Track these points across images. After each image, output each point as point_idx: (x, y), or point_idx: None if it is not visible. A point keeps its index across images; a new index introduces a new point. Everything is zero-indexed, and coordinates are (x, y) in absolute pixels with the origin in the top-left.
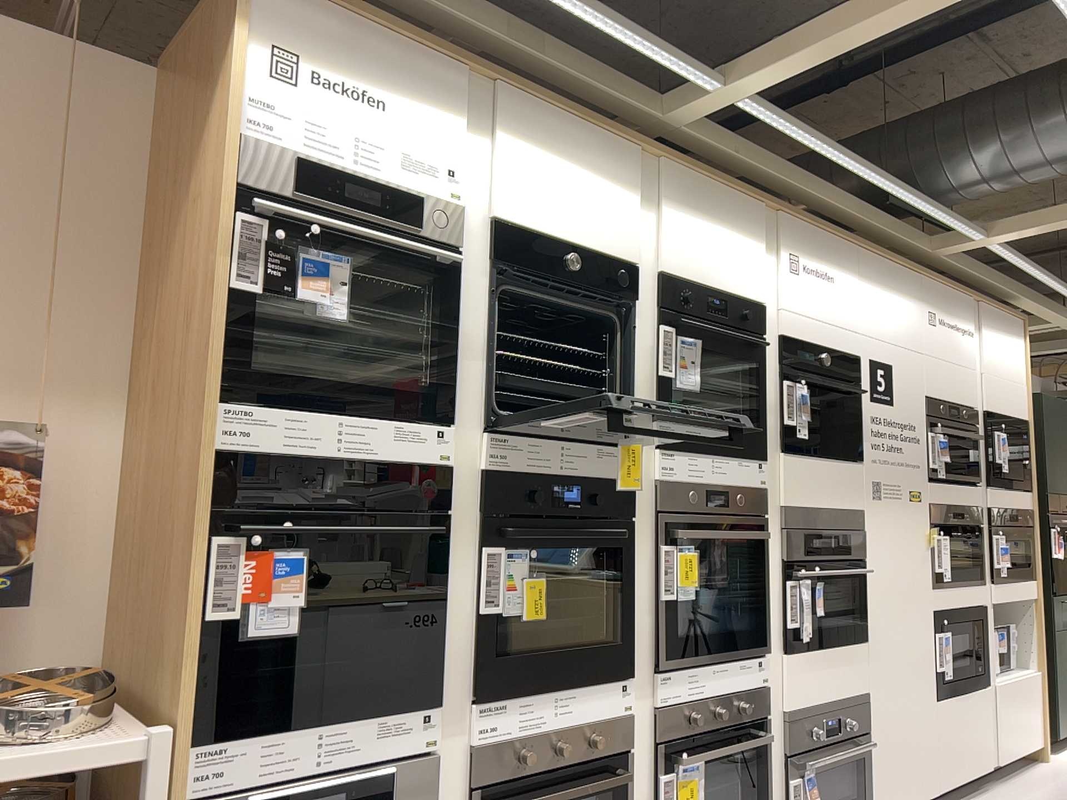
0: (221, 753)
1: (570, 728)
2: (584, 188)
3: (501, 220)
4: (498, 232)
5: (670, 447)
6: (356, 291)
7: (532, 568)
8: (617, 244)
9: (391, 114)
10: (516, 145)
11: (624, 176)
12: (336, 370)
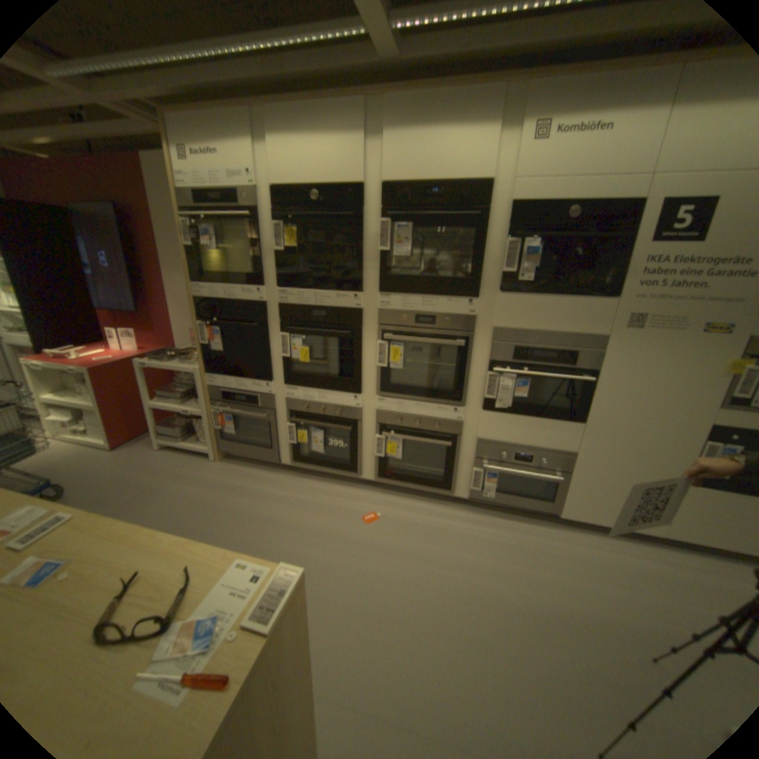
0: (209, 381)
1: (327, 410)
2: (320, 142)
3: (270, 184)
4: (271, 190)
5: (391, 293)
6: (215, 237)
7: (304, 347)
8: (347, 172)
9: (213, 149)
10: (274, 134)
11: (352, 117)
12: (225, 268)
